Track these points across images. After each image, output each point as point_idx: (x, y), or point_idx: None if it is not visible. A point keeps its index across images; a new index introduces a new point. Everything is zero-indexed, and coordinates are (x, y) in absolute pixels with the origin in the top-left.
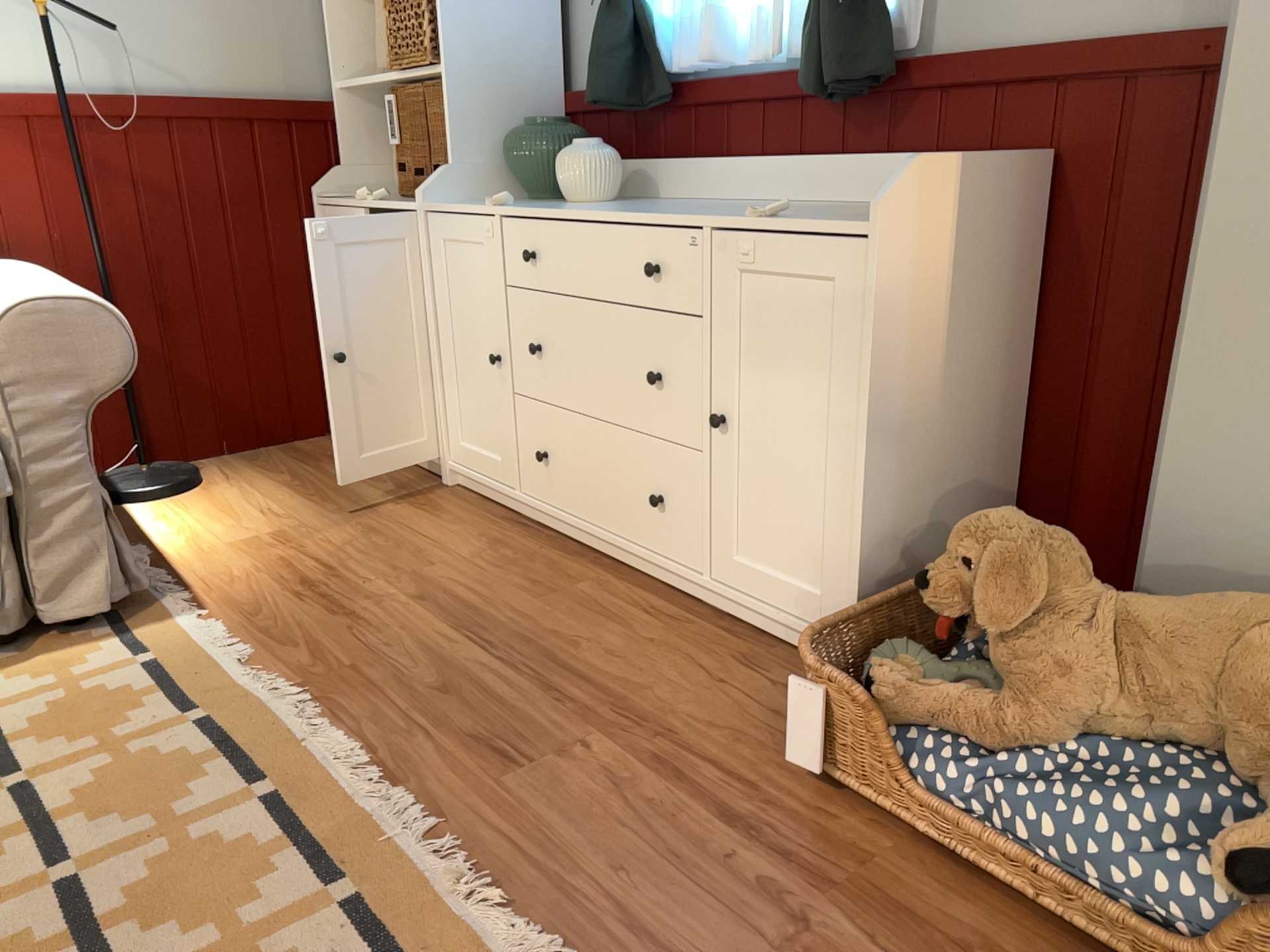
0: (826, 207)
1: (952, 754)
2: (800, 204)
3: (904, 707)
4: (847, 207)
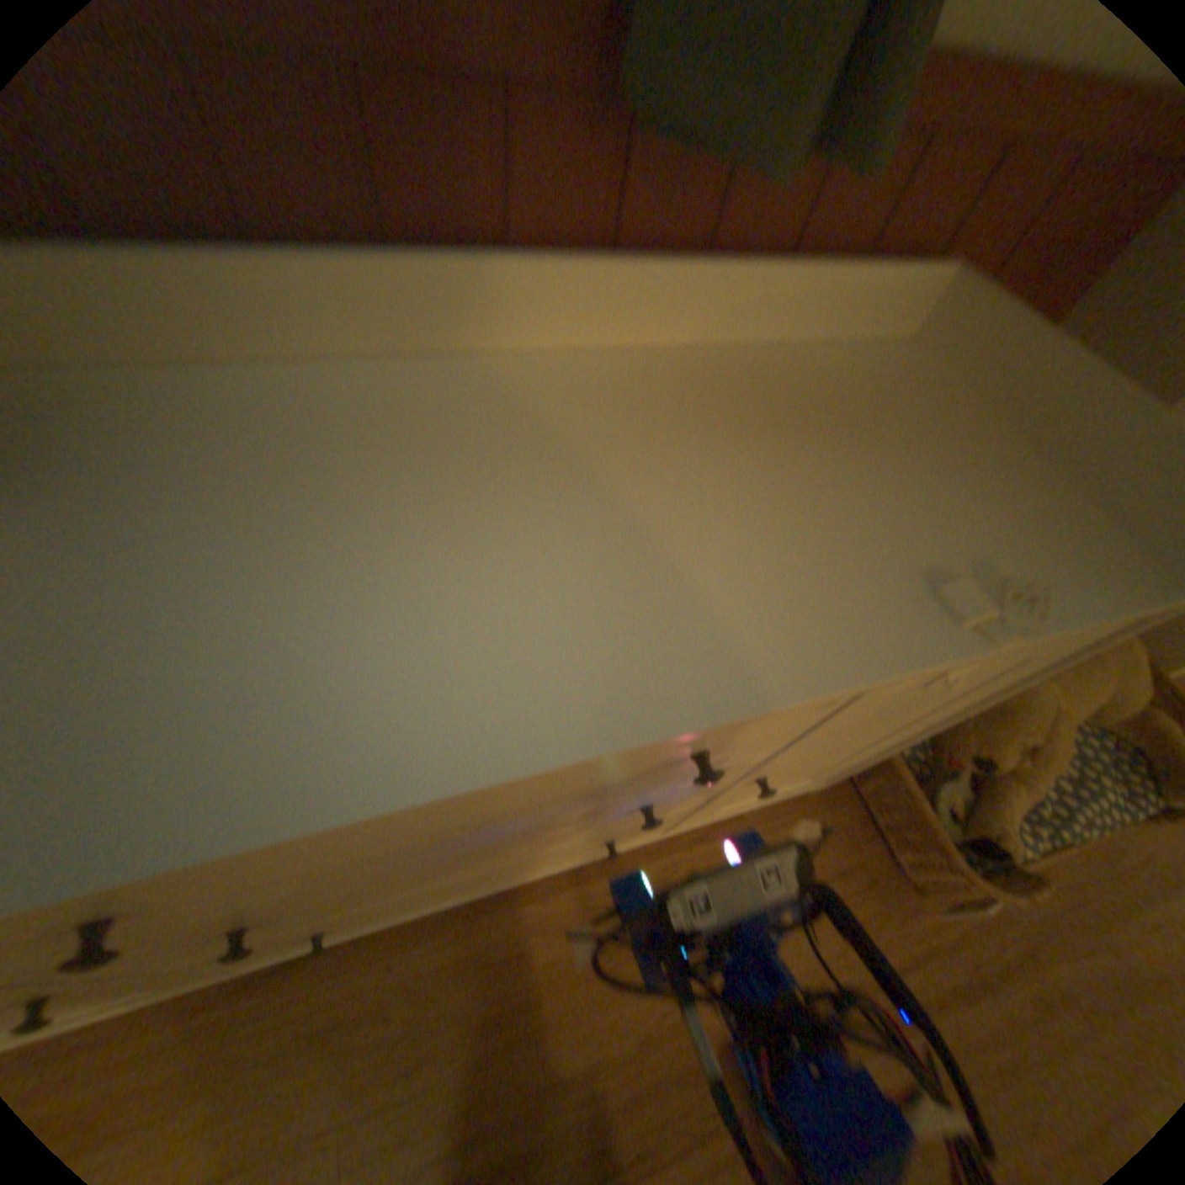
0: (656, 368)
1: (1025, 834)
2: (556, 347)
3: (1007, 842)
4: (695, 365)
